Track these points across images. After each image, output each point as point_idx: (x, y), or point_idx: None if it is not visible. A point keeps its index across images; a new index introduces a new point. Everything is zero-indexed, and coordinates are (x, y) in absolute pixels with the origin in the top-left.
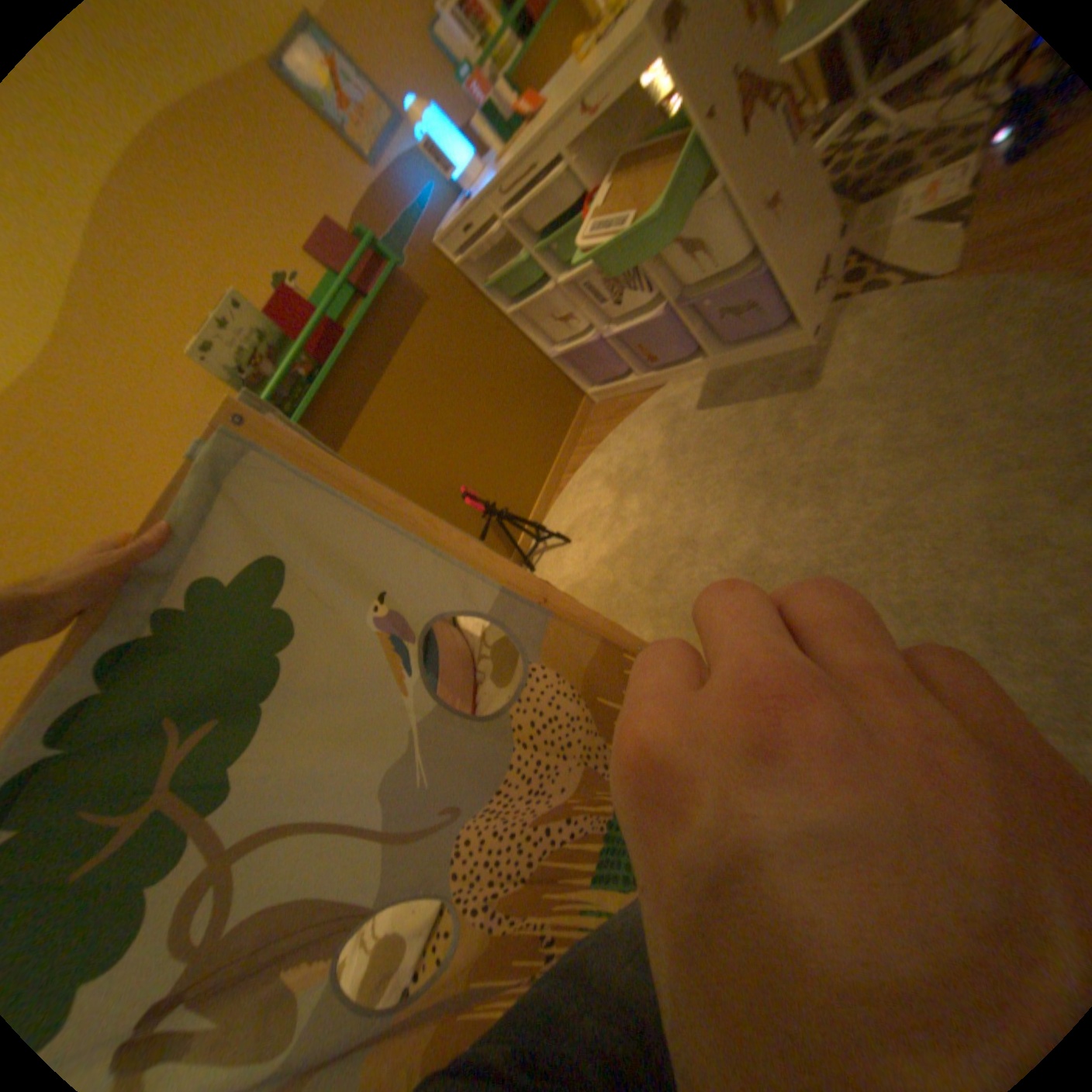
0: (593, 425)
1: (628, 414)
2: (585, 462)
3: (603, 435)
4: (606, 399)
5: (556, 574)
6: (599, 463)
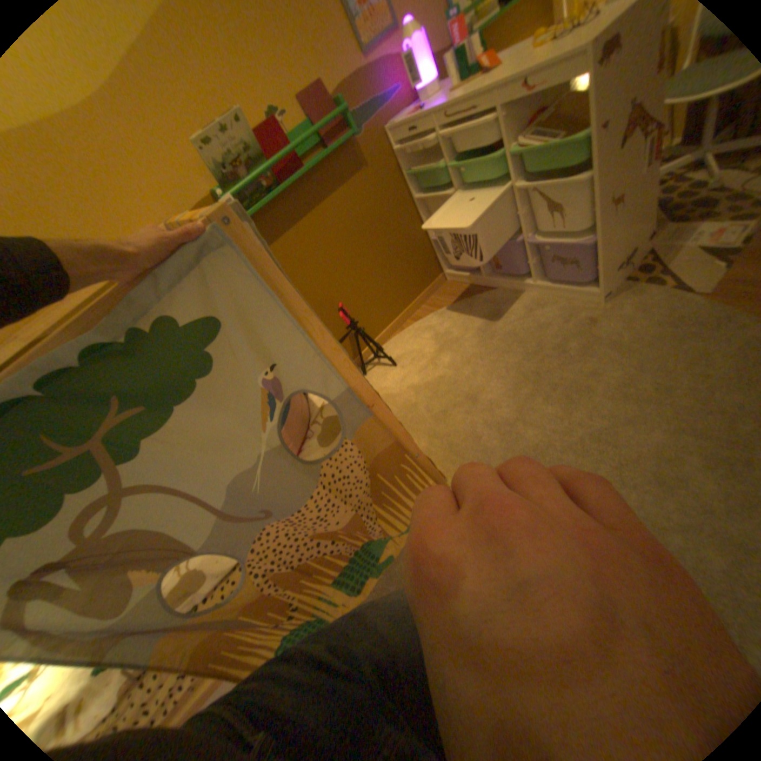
0: (439, 294)
1: (464, 297)
2: (424, 317)
3: (442, 303)
4: (454, 280)
5: (378, 382)
6: (433, 321)
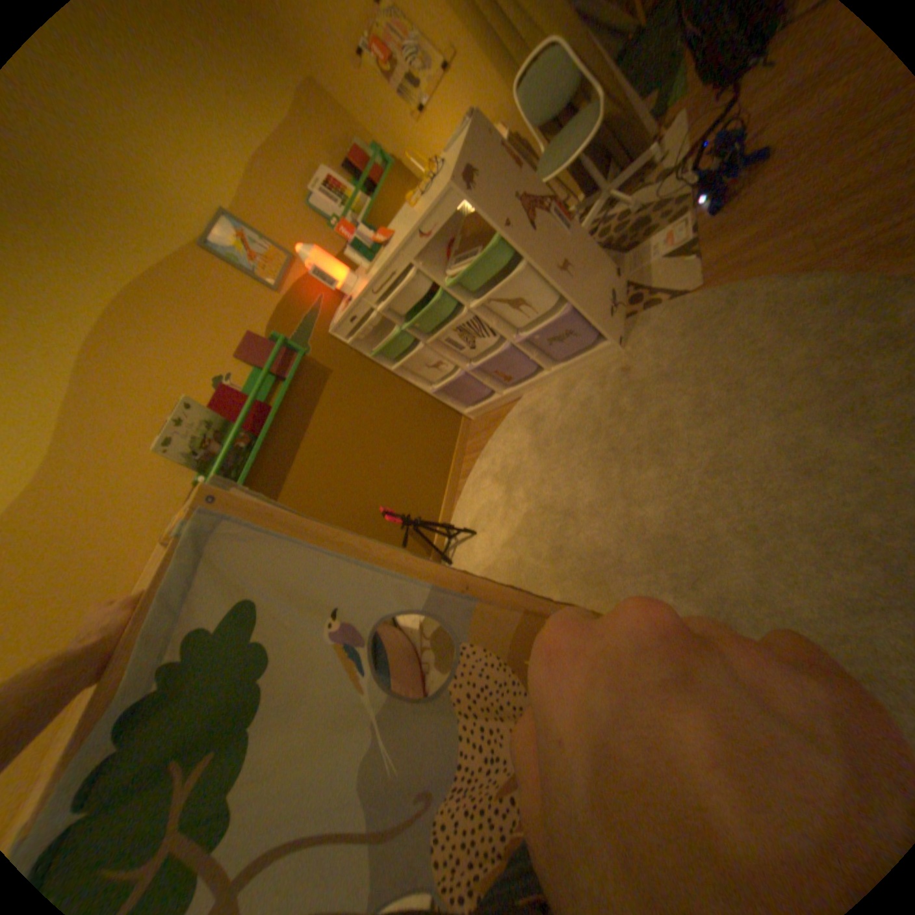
0: (474, 438)
1: (499, 424)
2: (474, 467)
3: (483, 443)
4: (480, 416)
5: (470, 563)
6: (485, 465)
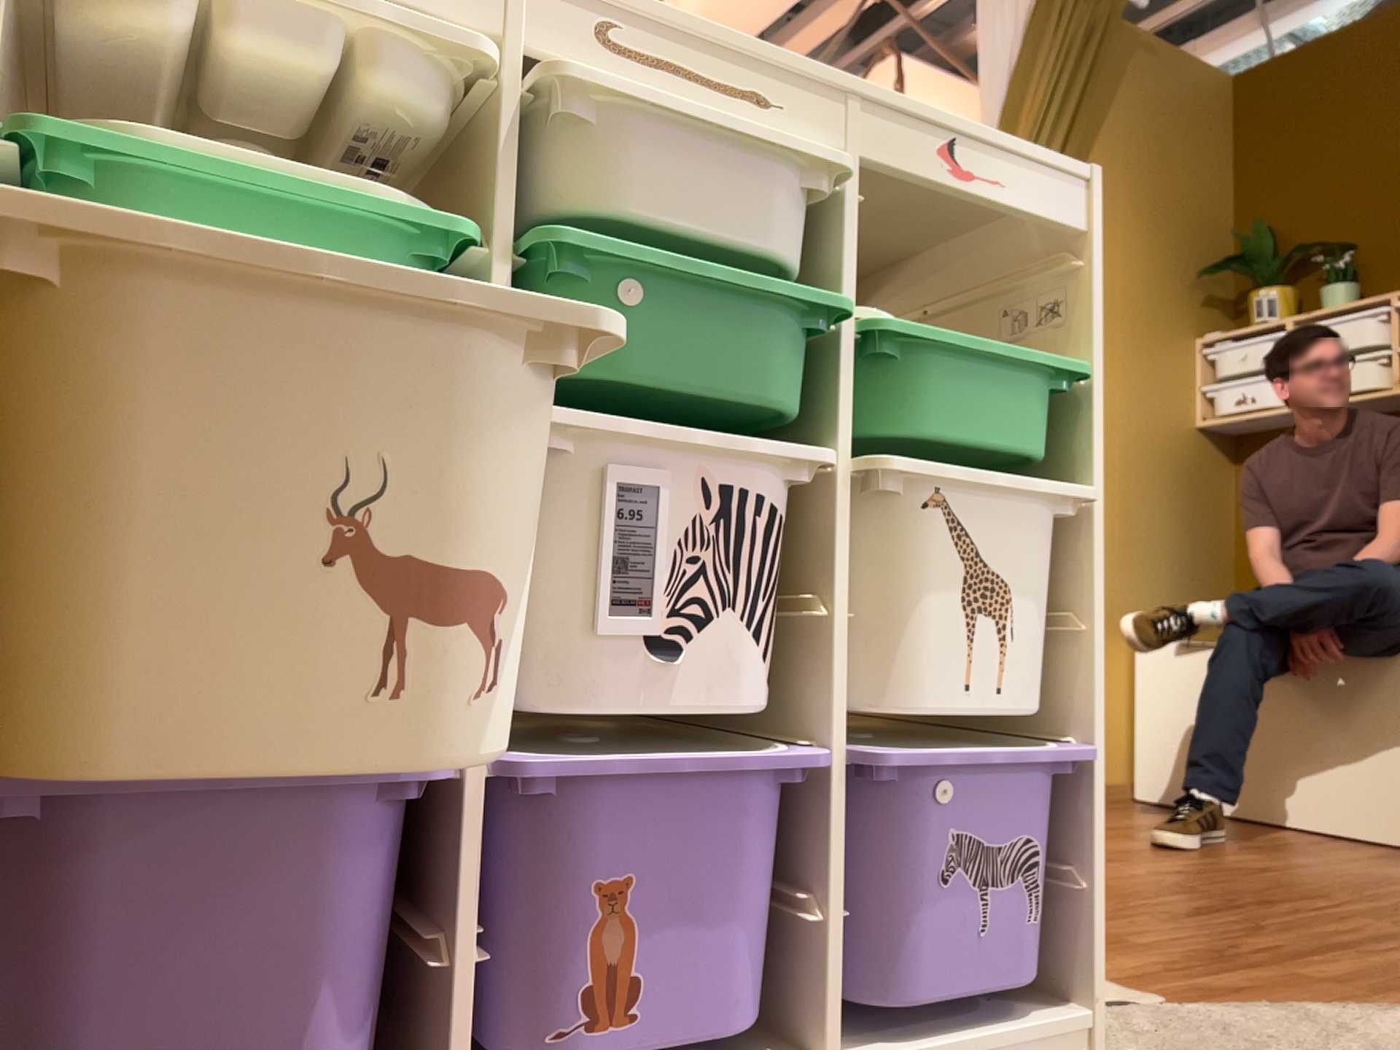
0: None
1: None
2: None
3: None
4: None
5: None
6: None
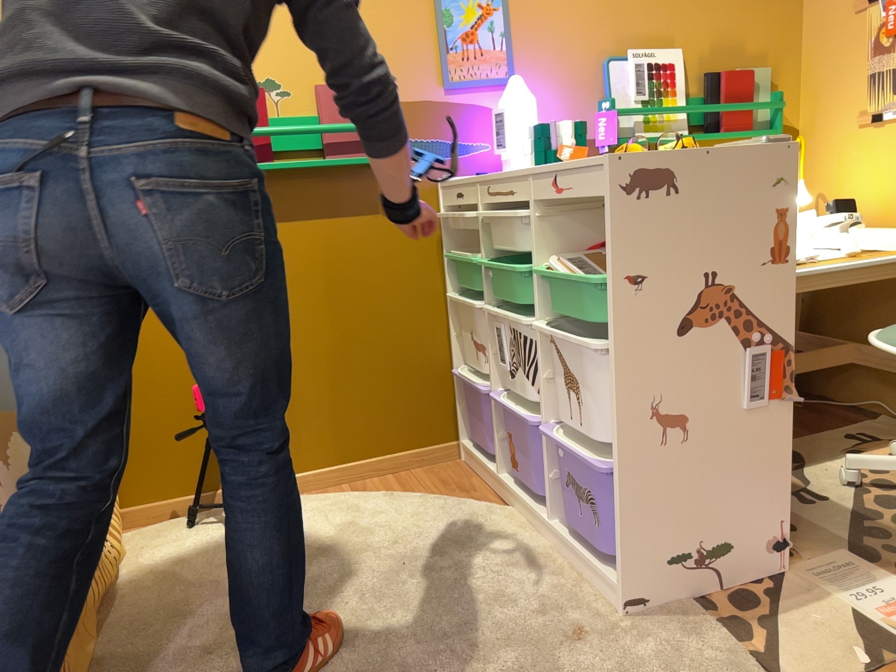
0: (426, 473)
1: (452, 496)
2: (367, 492)
3: (415, 488)
4: (467, 465)
5: (188, 548)
6: (369, 504)
